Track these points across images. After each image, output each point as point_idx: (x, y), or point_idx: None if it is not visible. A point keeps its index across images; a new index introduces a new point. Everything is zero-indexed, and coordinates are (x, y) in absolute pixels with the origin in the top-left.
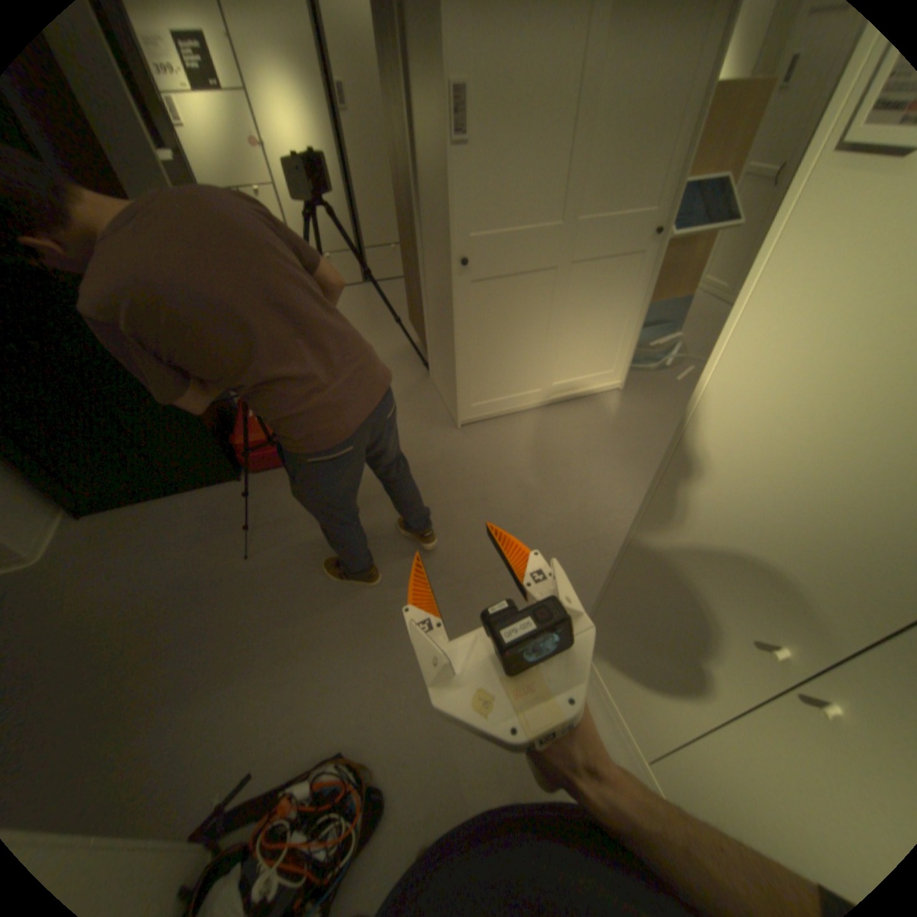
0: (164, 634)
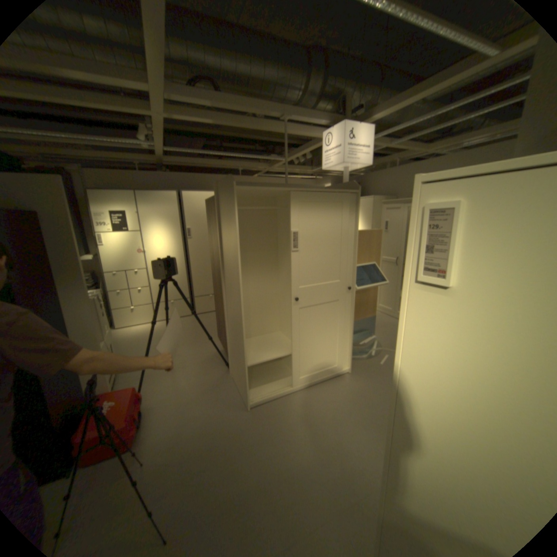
0: None
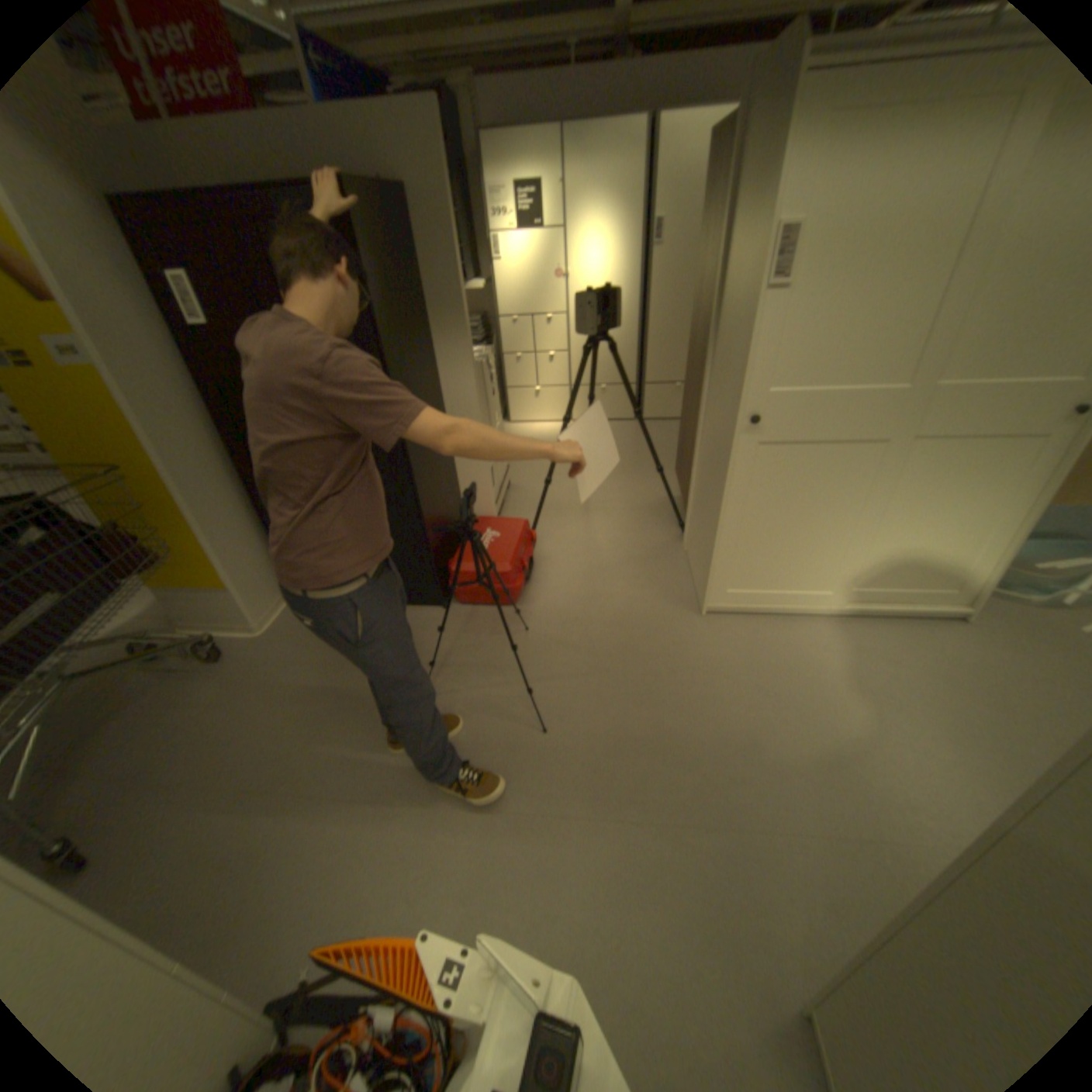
0: (327, 749)
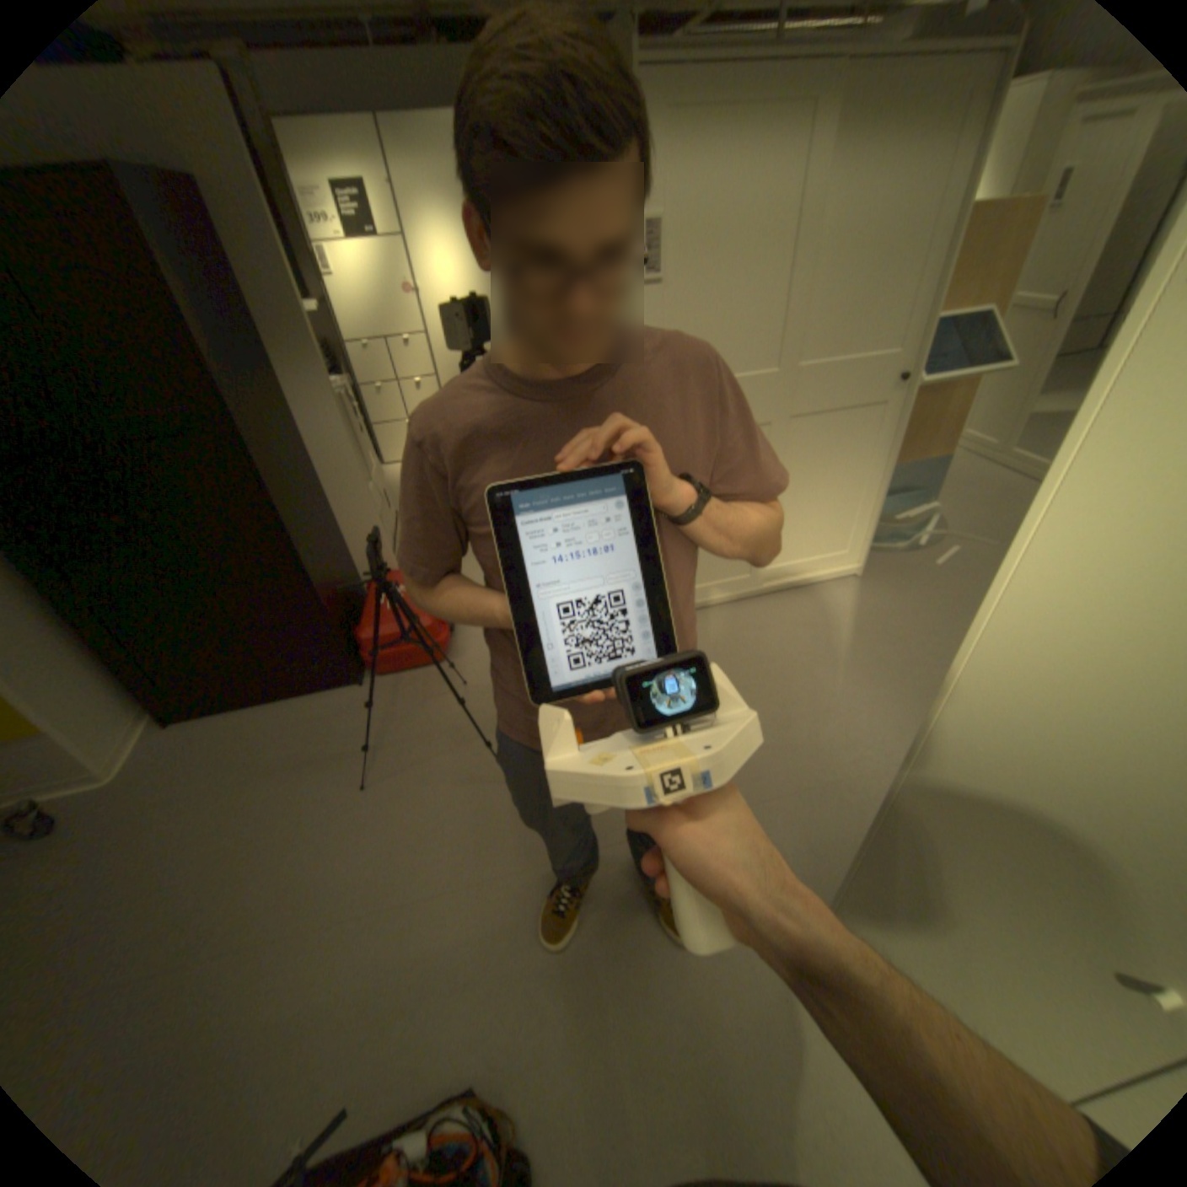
0: (251, 889)
